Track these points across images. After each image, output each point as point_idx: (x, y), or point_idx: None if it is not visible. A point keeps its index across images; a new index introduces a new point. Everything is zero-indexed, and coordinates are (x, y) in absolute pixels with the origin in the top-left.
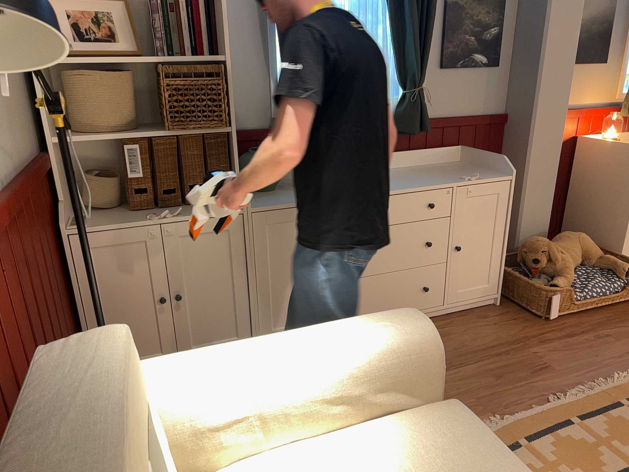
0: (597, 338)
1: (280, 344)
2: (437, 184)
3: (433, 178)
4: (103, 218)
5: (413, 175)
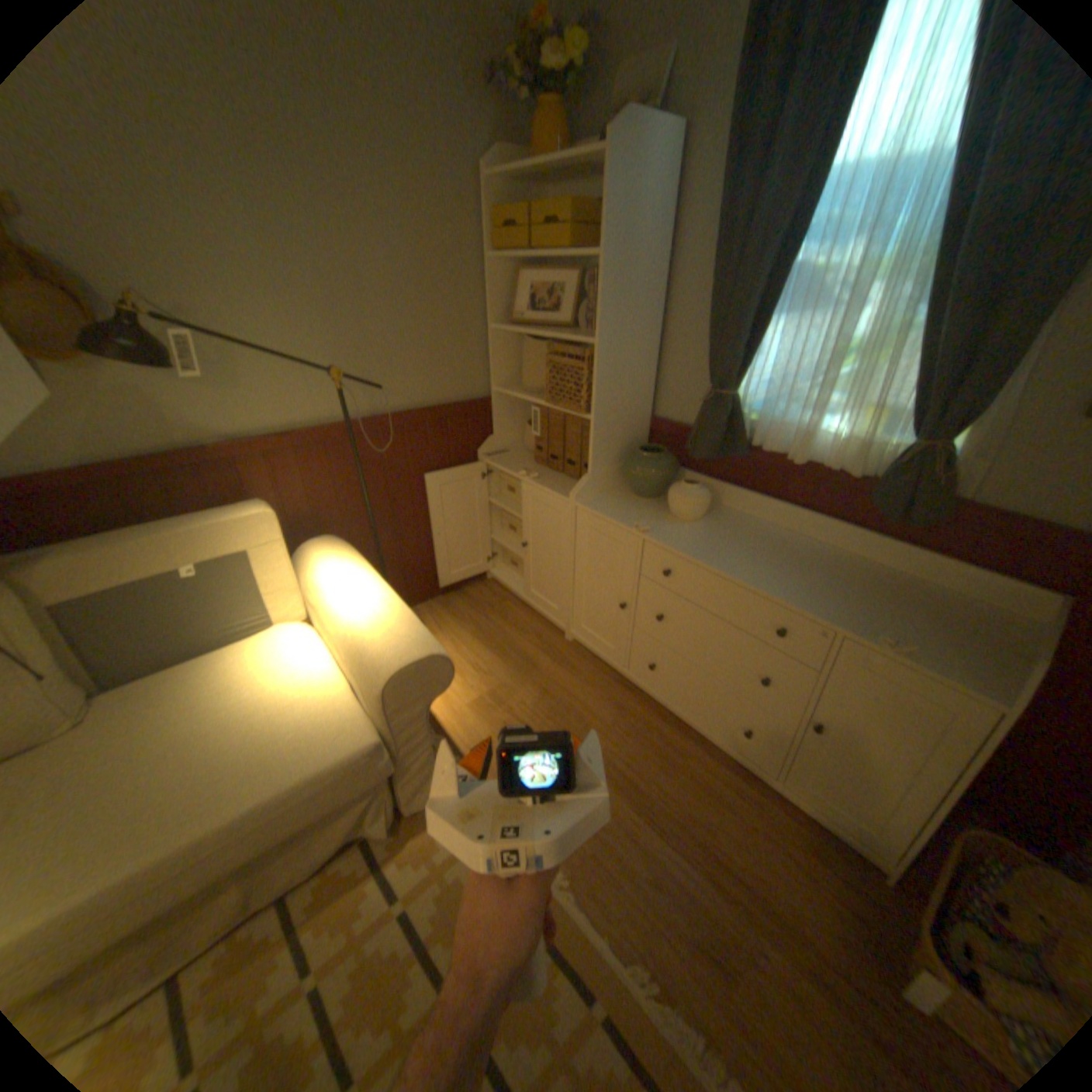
0: None
1: (358, 591)
2: (814, 609)
3: (847, 601)
4: (513, 459)
5: (841, 580)
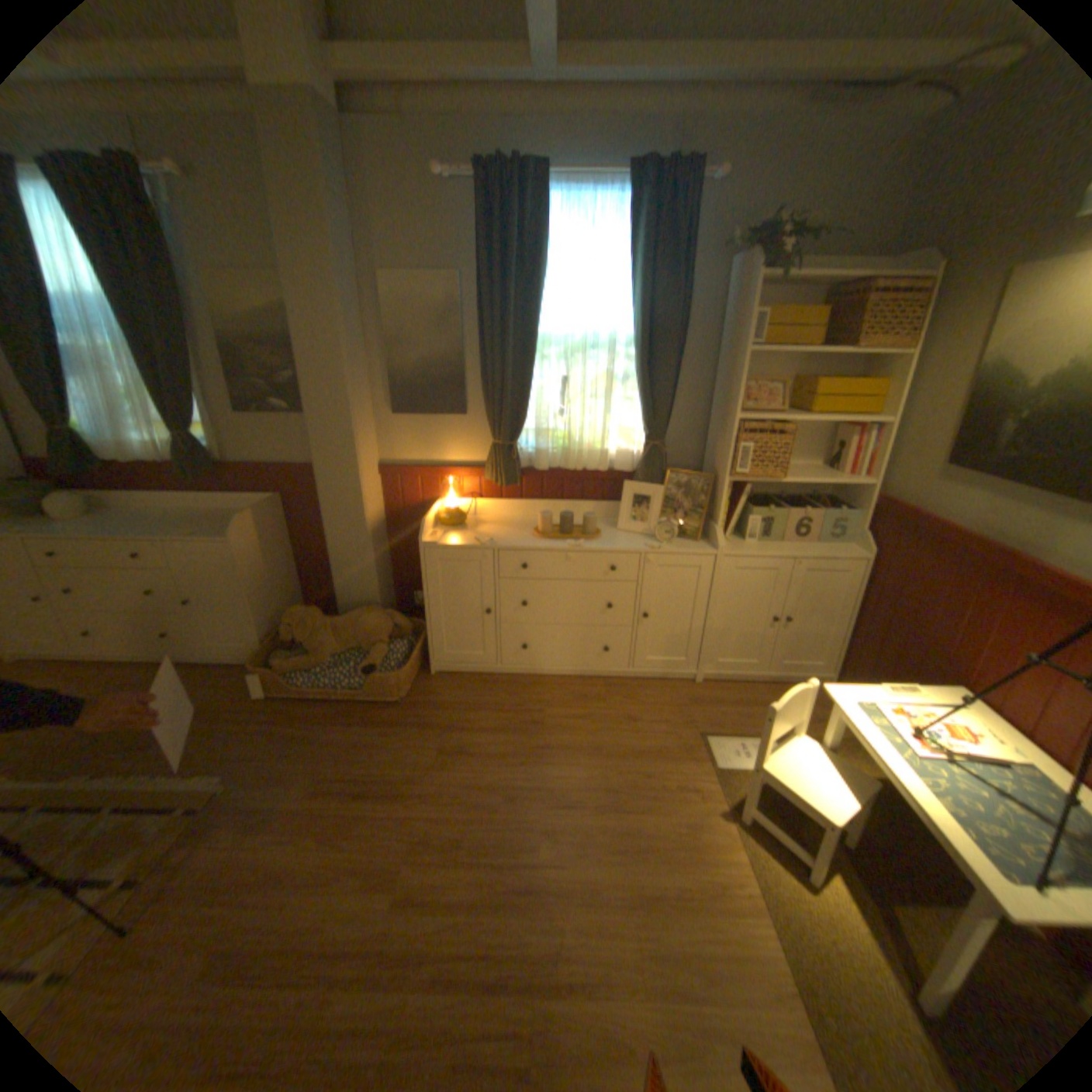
0: (256, 734)
1: None
2: (142, 537)
3: (168, 529)
4: None
5: (172, 522)
